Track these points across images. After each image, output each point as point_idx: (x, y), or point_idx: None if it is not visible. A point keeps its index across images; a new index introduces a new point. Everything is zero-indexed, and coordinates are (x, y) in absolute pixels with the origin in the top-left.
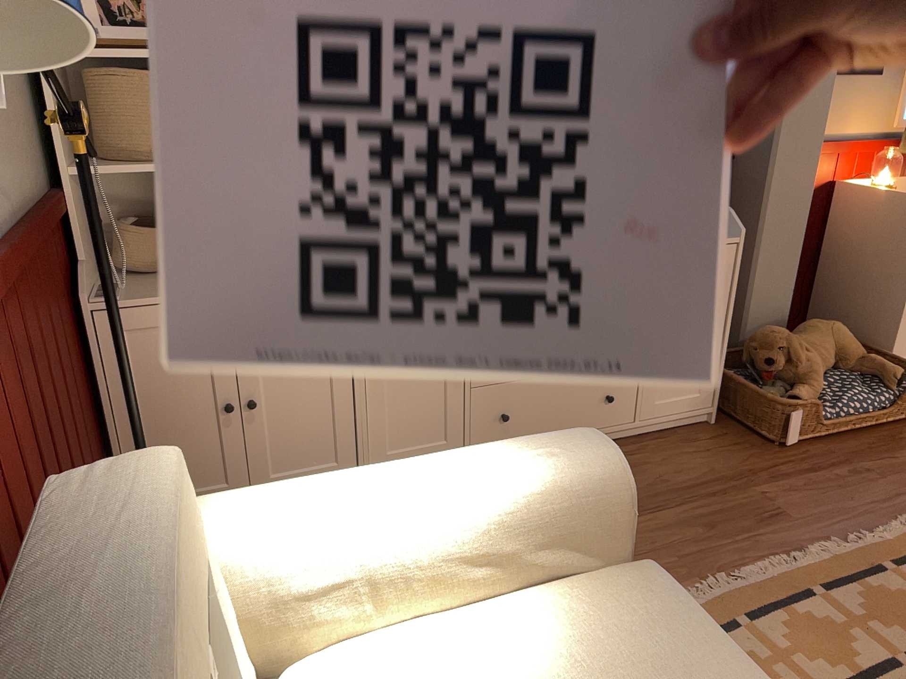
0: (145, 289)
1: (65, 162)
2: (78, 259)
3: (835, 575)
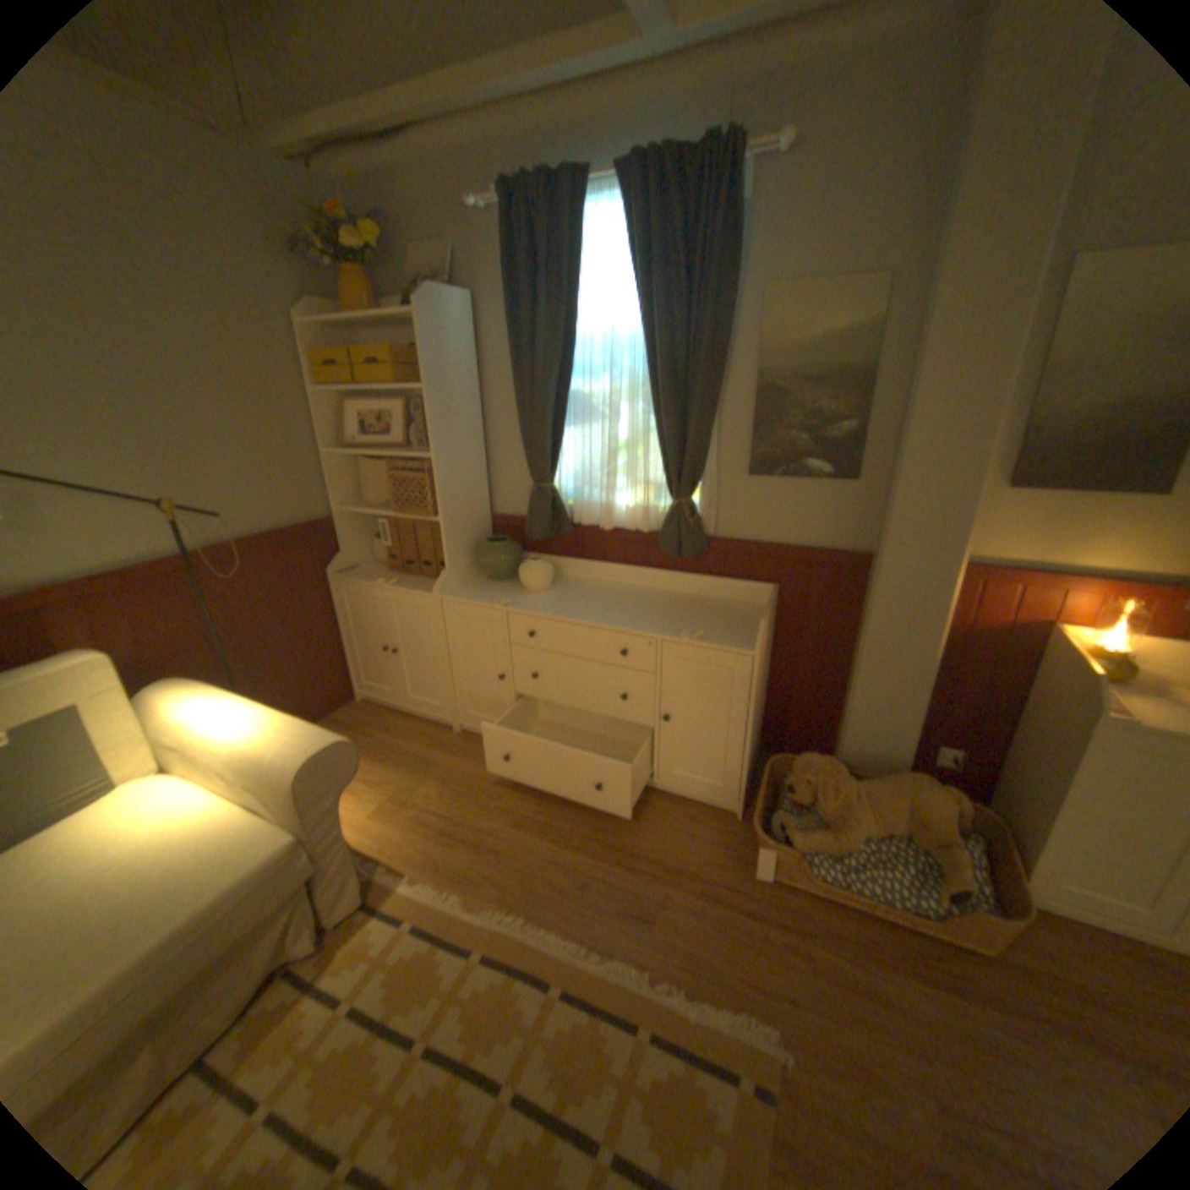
0: (366, 572)
1: (334, 502)
2: (340, 551)
3: (590, 997)
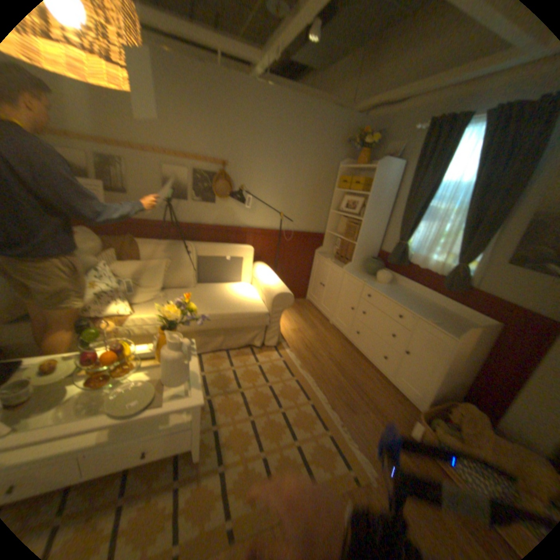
0: (326, 256)
1: (327, 229)
2: (322, 246)
3: (320, 413)
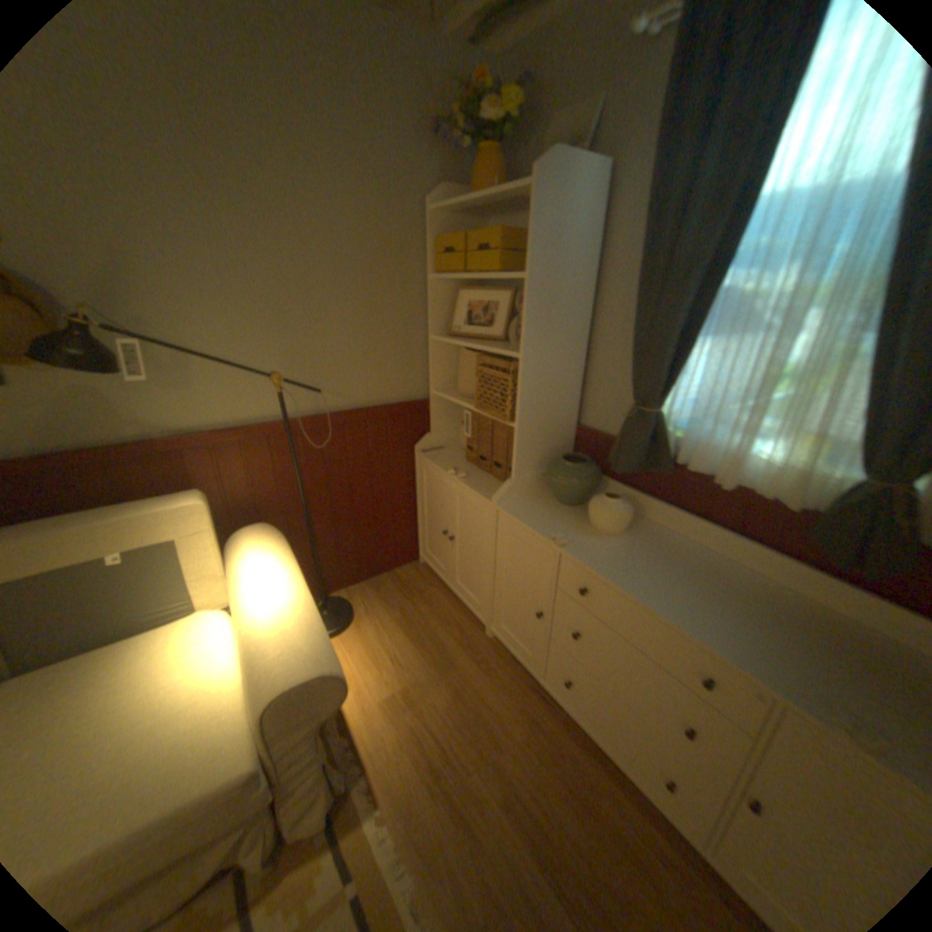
0: (447, 456)
1: (434, 386)
2: (432, 431)
3: None
